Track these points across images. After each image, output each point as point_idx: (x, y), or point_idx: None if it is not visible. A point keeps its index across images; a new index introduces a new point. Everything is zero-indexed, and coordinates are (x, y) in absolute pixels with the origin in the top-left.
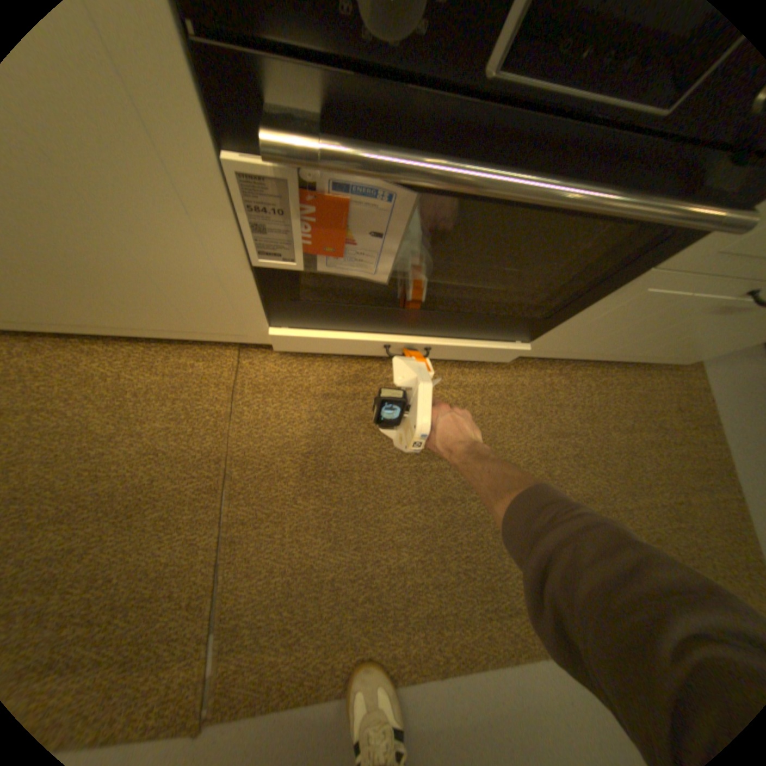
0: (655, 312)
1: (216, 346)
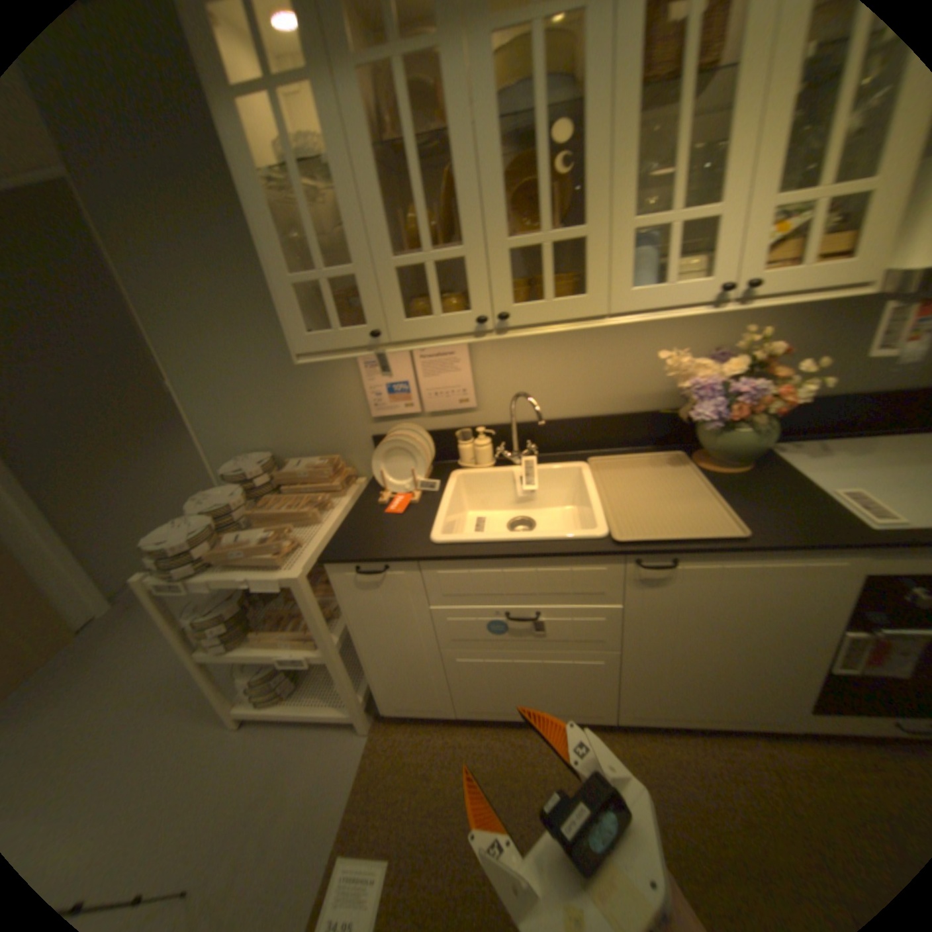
0: None
1: (752, 739)
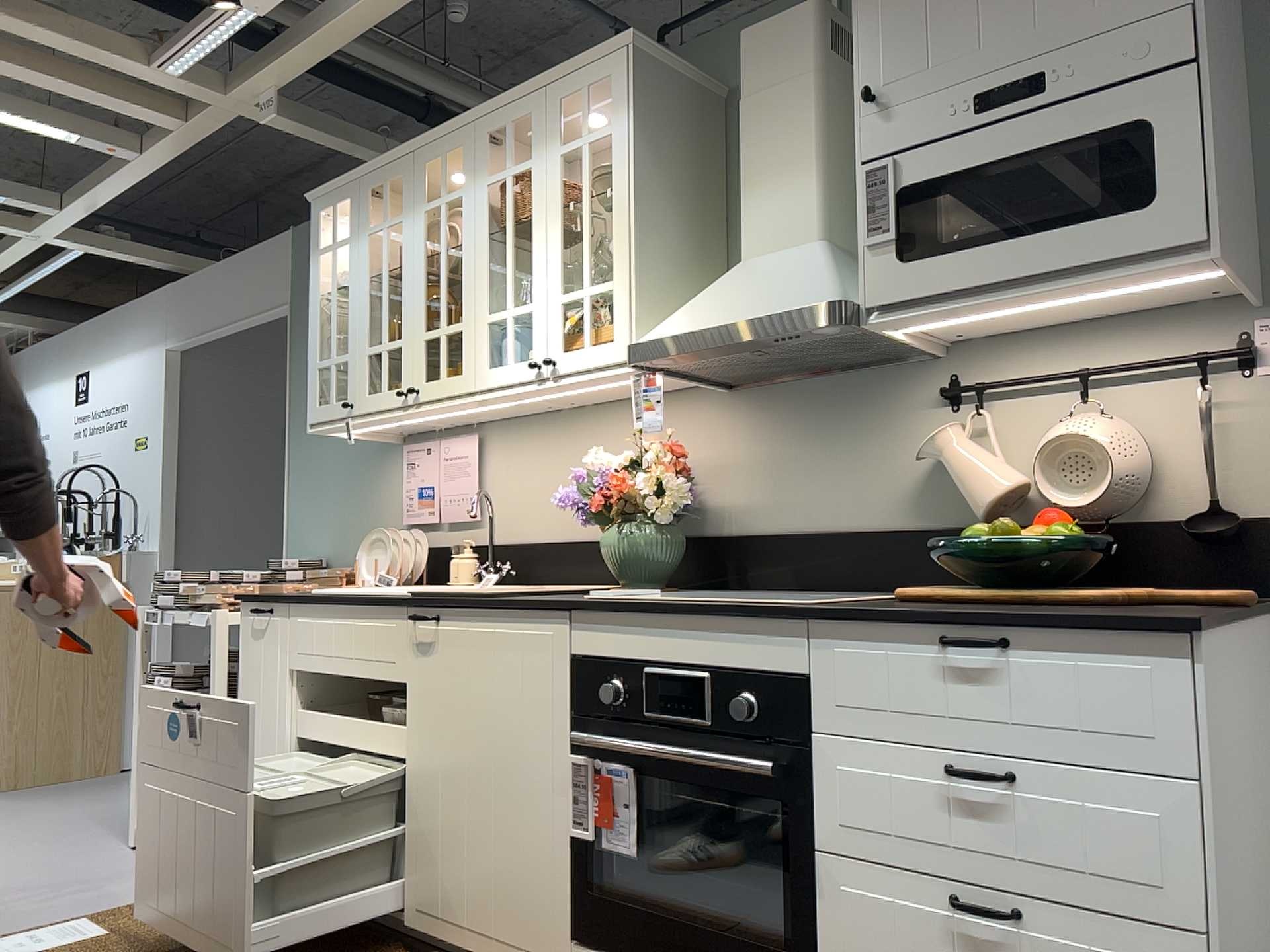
0: (895, 944)
1: None
